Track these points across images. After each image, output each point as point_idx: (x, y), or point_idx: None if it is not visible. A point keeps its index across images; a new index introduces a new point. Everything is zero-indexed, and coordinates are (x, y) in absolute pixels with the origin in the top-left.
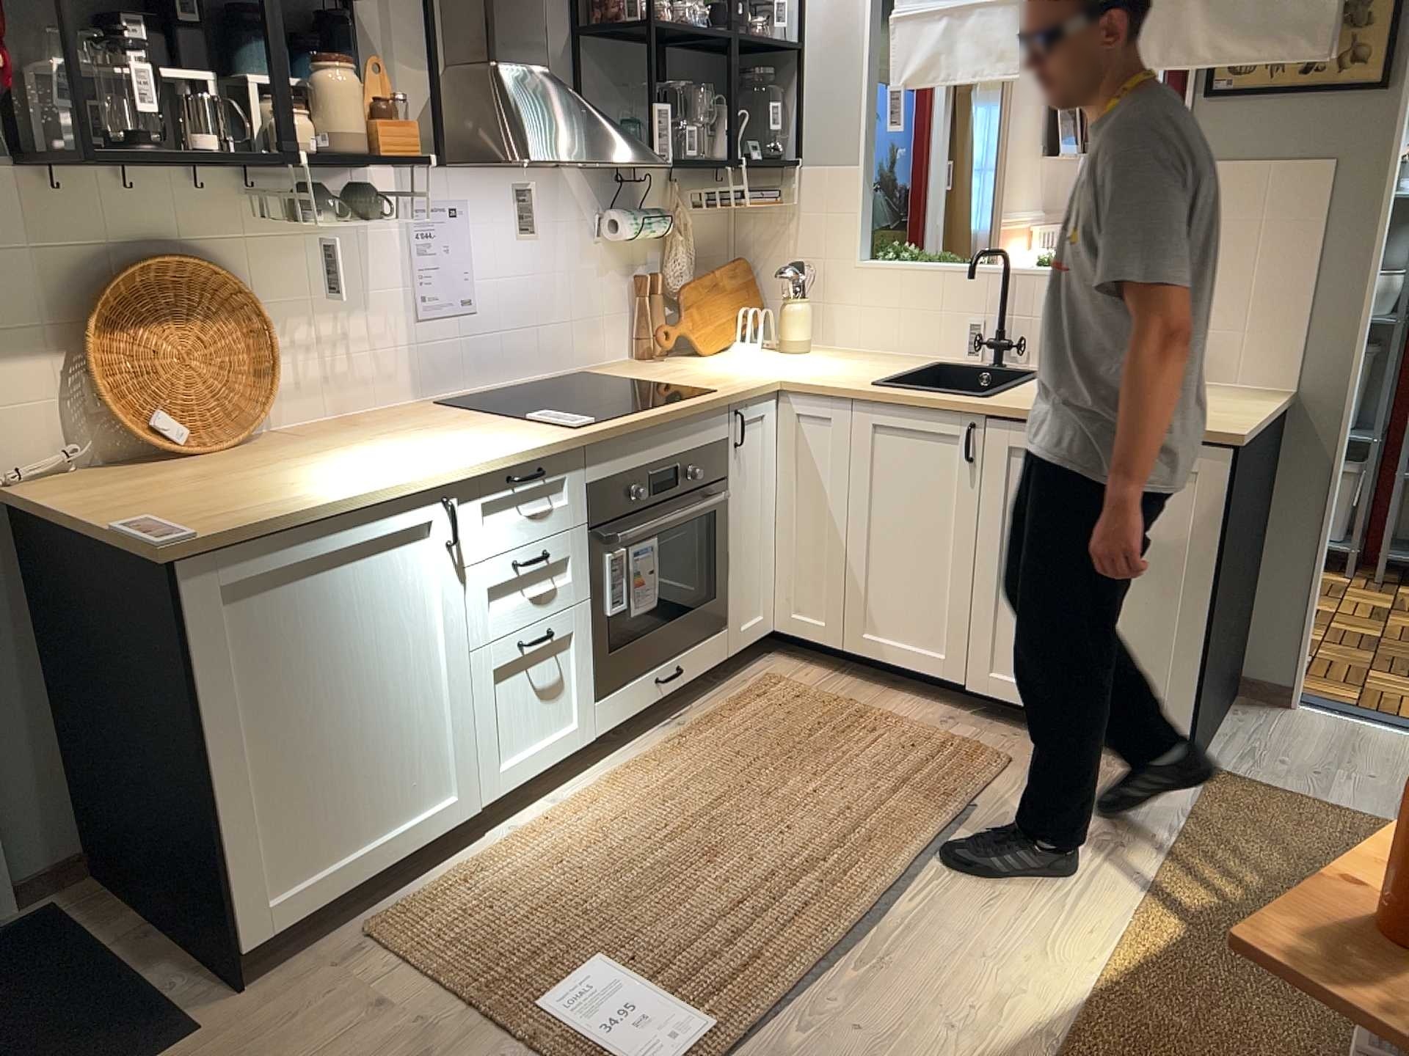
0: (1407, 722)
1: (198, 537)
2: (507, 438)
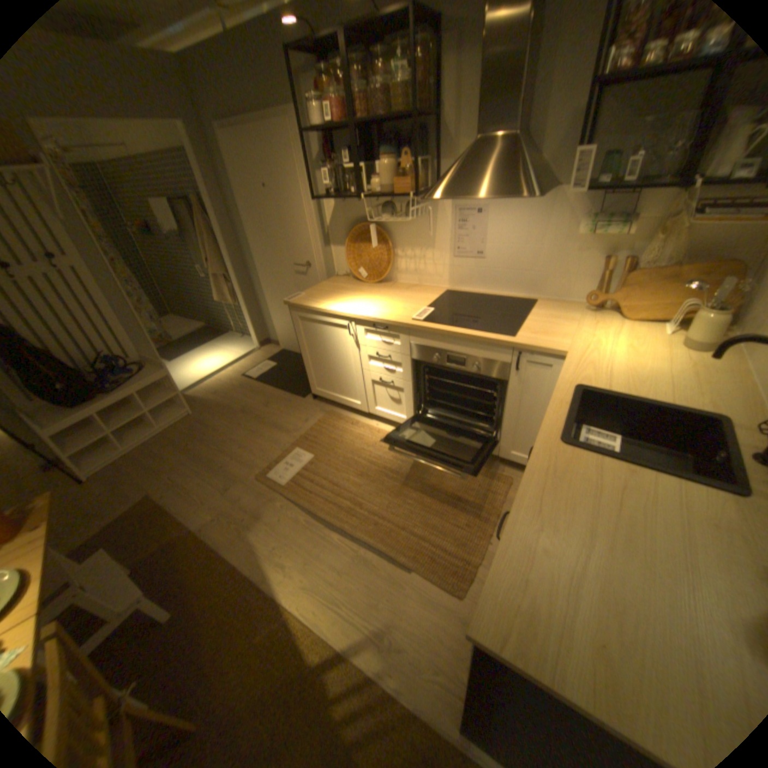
0: None
1: (290, 303)
2: (393, 312)
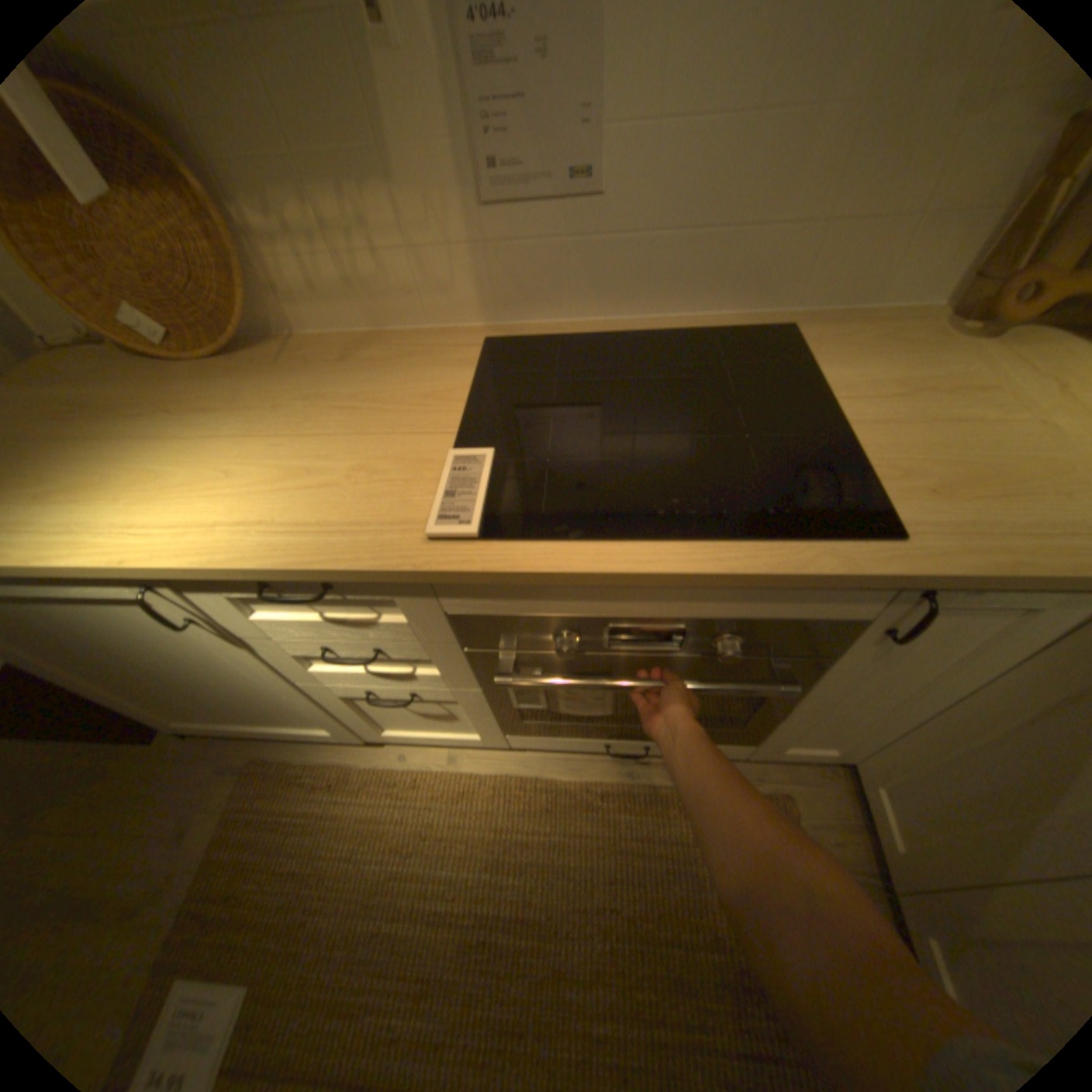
0: None
1: None
2: (331, 504)
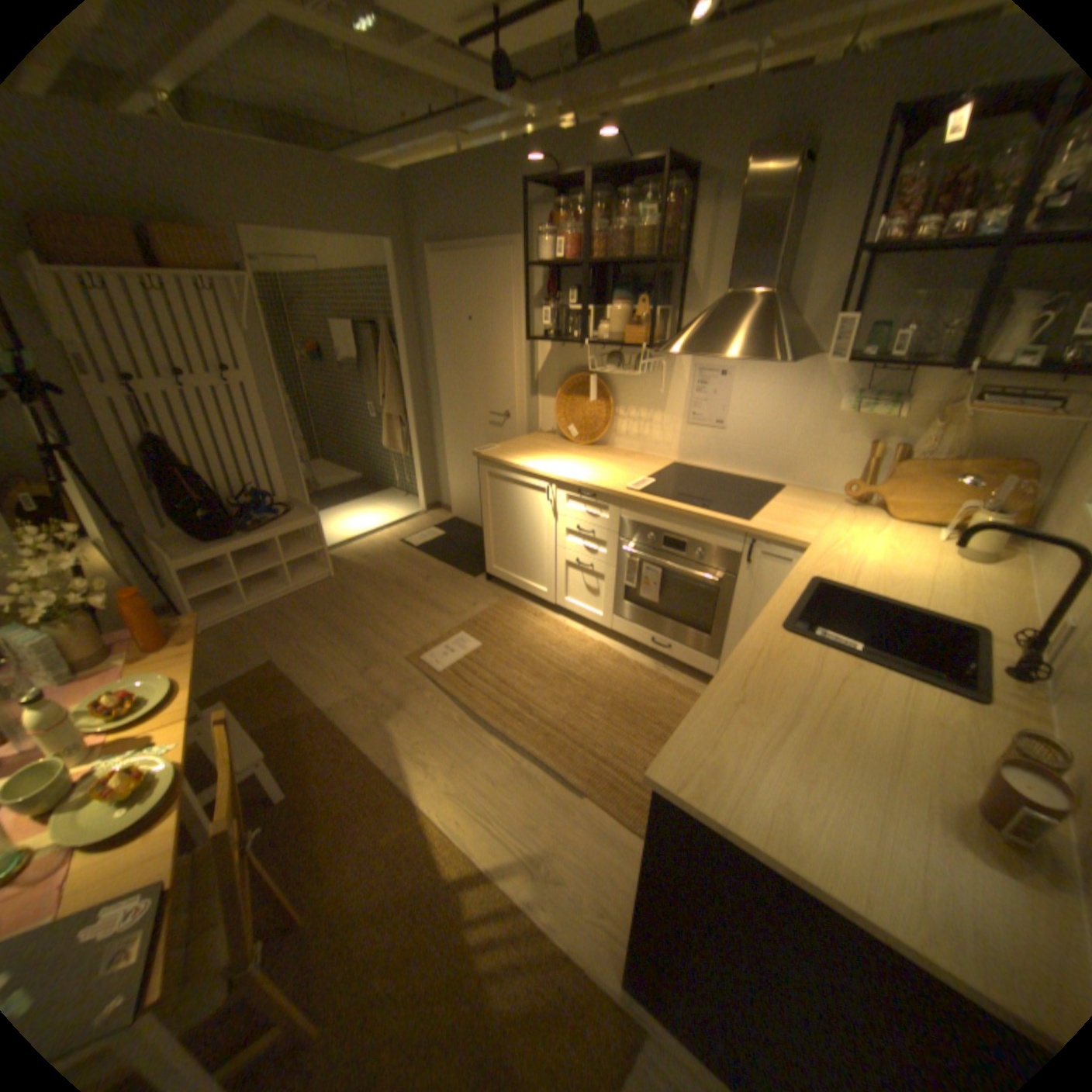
0: None
1: (481, 454)
2: (605, 479)
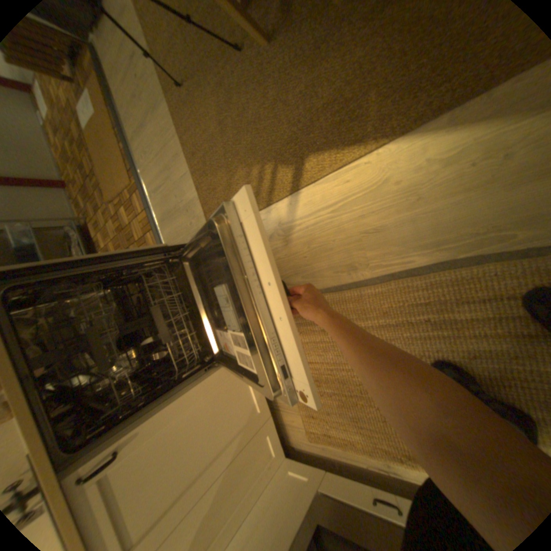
0: (148, 212)
1: None
2: None
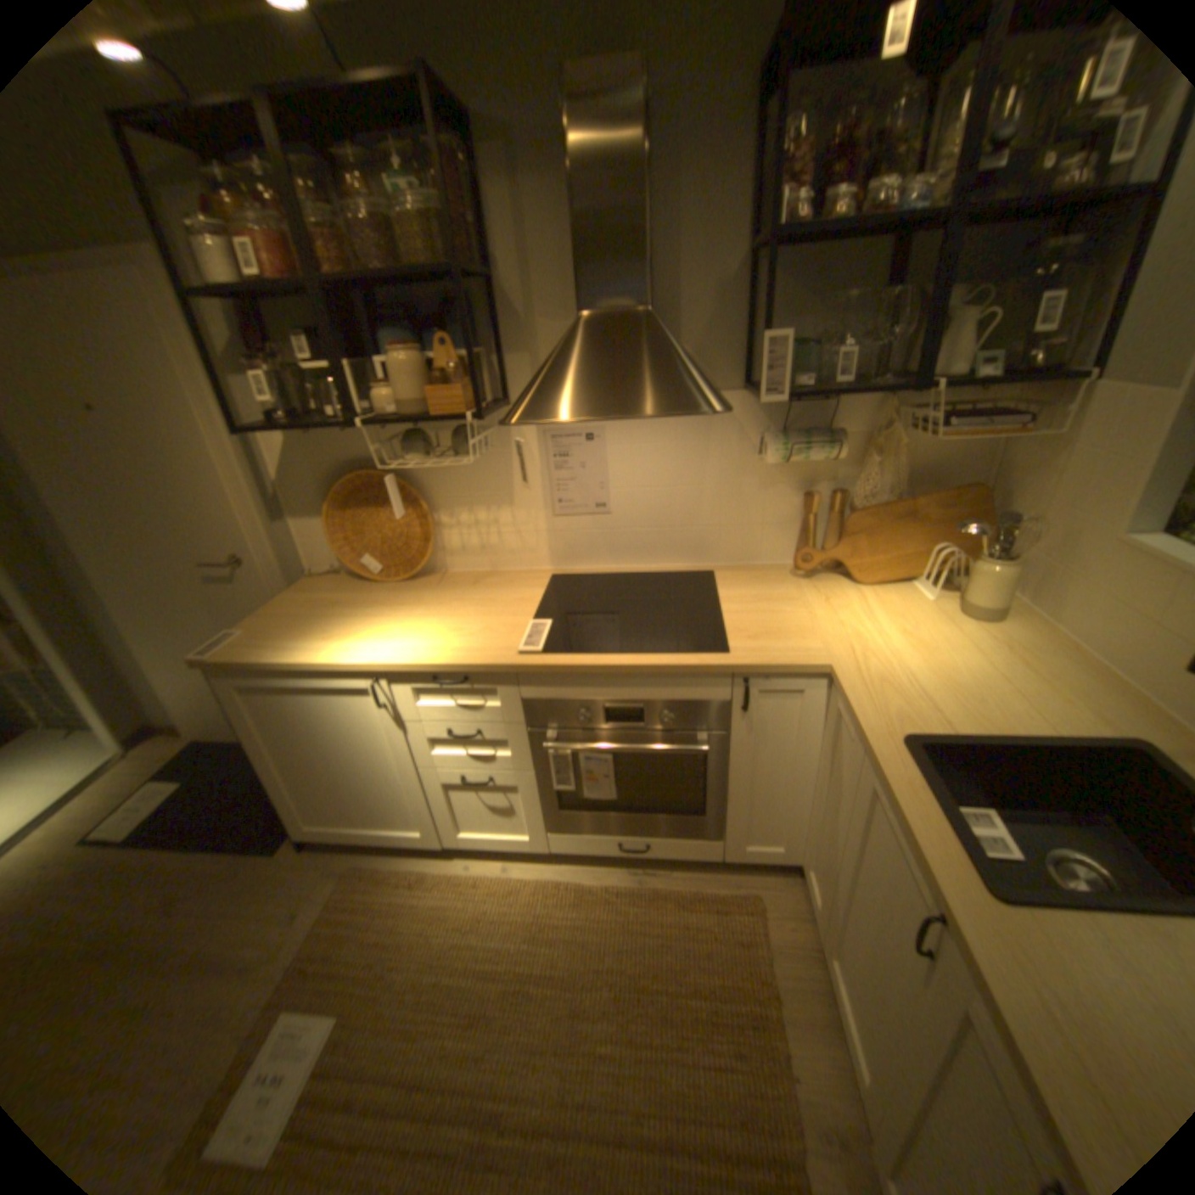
0: None
1: (205, 662)
2: (471, 642)
